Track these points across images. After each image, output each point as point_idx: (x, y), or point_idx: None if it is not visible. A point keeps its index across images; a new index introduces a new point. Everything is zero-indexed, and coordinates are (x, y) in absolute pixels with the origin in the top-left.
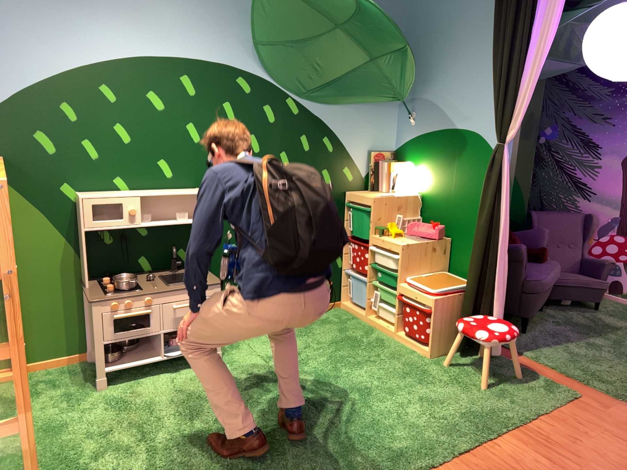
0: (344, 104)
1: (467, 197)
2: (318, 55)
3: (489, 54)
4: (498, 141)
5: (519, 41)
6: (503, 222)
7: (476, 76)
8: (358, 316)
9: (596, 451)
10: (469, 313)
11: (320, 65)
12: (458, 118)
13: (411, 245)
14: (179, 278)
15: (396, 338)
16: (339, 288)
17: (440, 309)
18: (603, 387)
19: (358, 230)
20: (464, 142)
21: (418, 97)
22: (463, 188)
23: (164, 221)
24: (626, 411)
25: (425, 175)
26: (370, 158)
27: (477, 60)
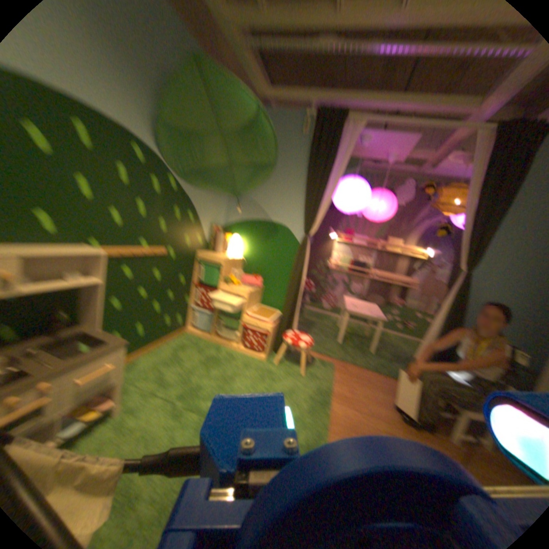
0: (205, 188)
1: (277, 262)
2: (199, 146)
3: (307, 182)
4: (307, 234)
5: (327, 180)
6: (303, 278)
7: (289, 192)
8: (203, 338)
9: (366, 399)
10: (286, 332)
11: (198, 154)
12: (275, 214)
13: (251, 291)
14: (61, 344)
15: (238, 352)
16: (186, 320)
17: (272, 331)
18: (339, 359)
19: (209, 280)
20: (278, 229)
21: (246, 195)
22: (275, 256)
23: (42, 283)
24: (354, 370)
25: (248, 245)
26: (212, 229)
27: (291, 183)
